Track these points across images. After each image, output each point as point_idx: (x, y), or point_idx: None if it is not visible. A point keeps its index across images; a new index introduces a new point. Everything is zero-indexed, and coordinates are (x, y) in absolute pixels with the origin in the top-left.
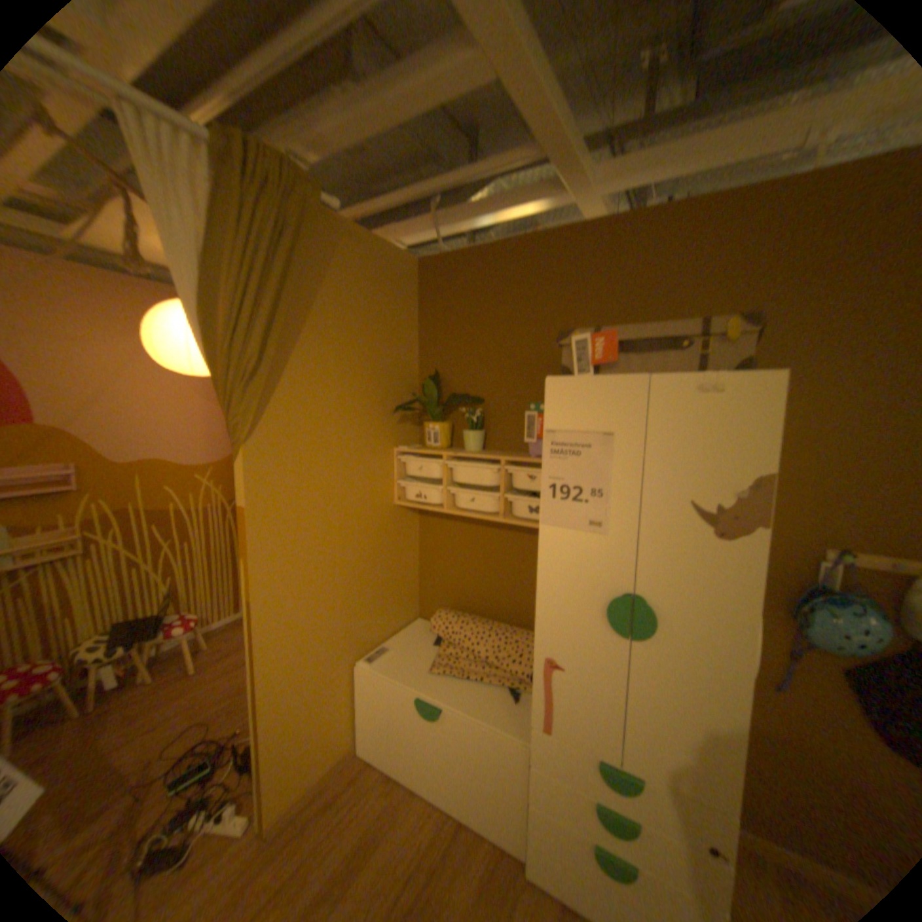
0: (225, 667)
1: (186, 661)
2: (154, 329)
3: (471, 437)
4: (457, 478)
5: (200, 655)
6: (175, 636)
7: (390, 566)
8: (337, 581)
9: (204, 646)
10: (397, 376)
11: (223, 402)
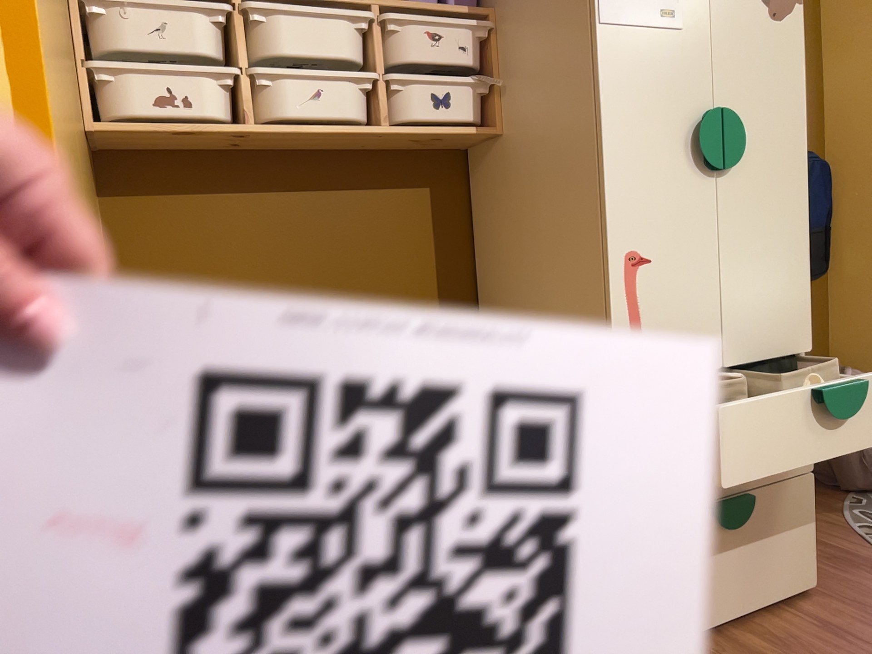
0: None
1: None
2: None
3: None
4: (275, 49)
5: None
6: None
7: None
8: None
9: None
10: None
11: None
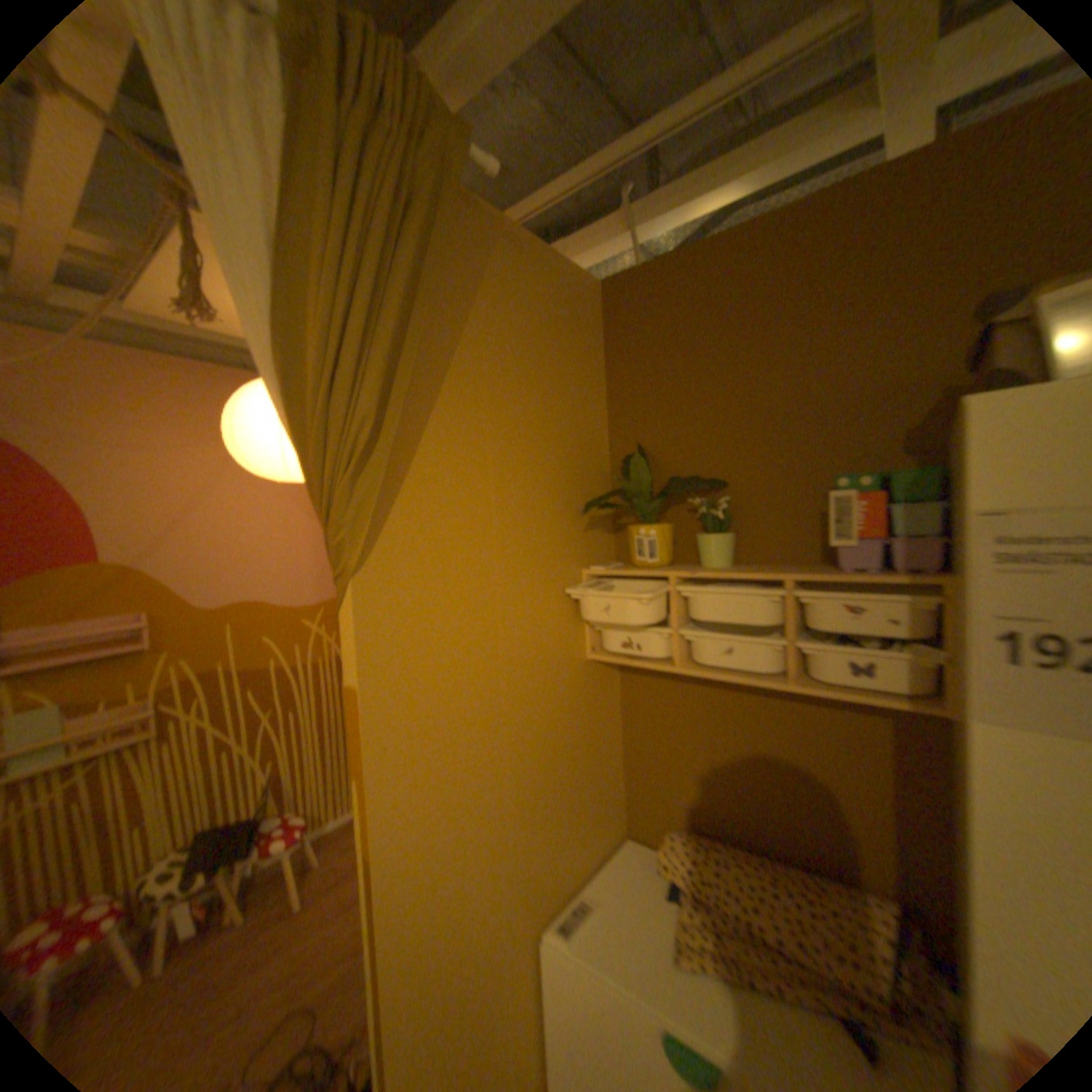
0: (342, 896)
1: (290, 884)
2: (235, 417)
3: (714, 543)
4: (698, 613)
5: (308, 873)
6: (273, 852)
7: (584, 759)
8: (508, 796)
9: (314, 858)
10: (581, 456)
11: (319, 503)
